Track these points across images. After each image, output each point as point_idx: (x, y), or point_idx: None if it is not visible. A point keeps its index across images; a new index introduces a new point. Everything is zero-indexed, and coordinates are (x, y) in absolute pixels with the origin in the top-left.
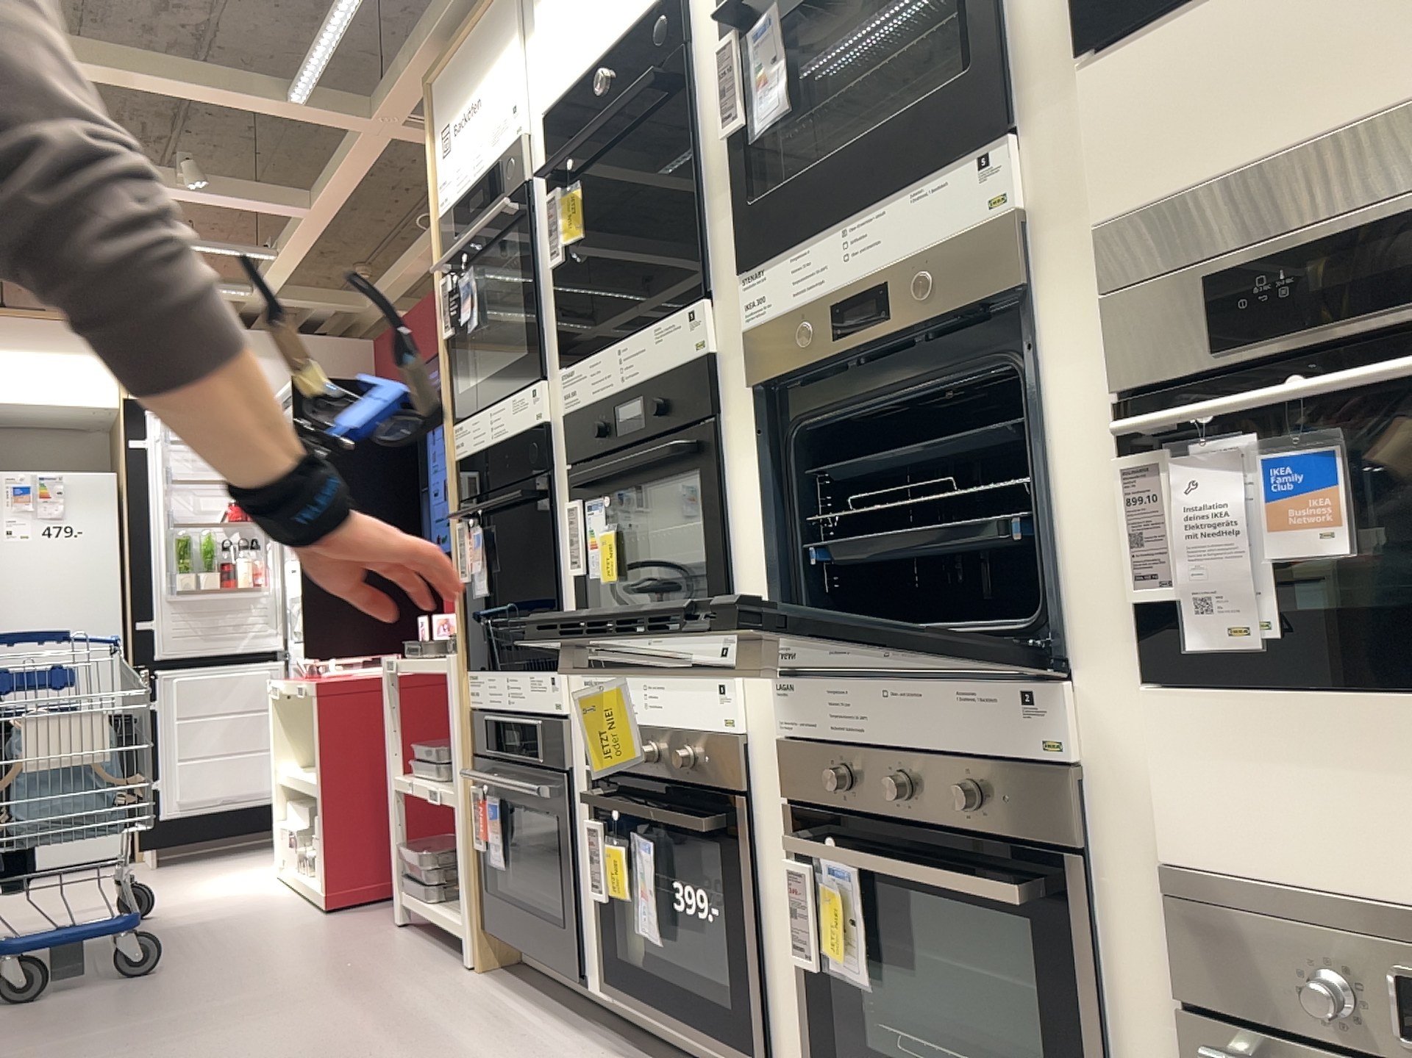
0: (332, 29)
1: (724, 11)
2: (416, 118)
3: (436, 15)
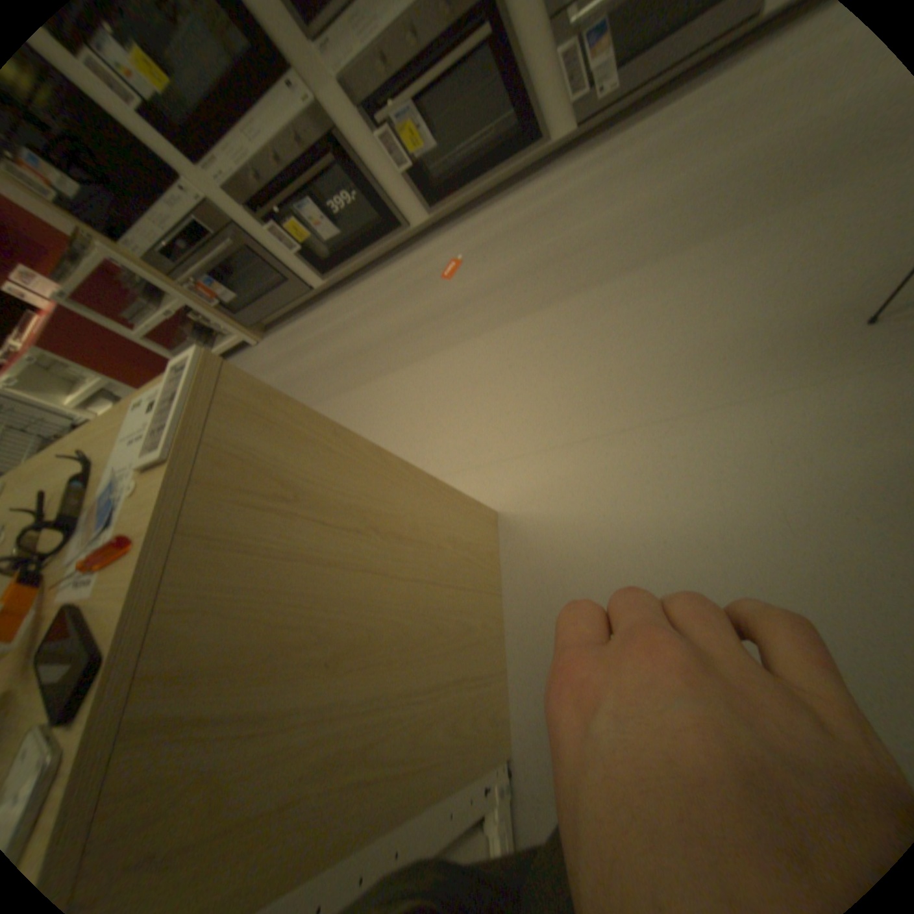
0: None
1: None
2: None
3: None
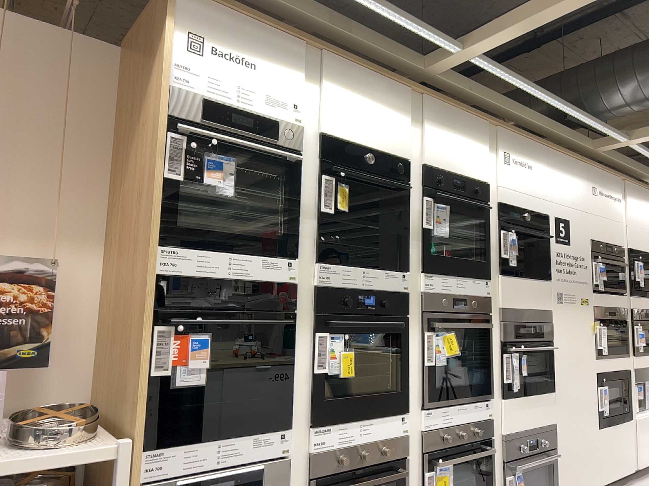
0: None
1: (425, 191)
2: None
3: None
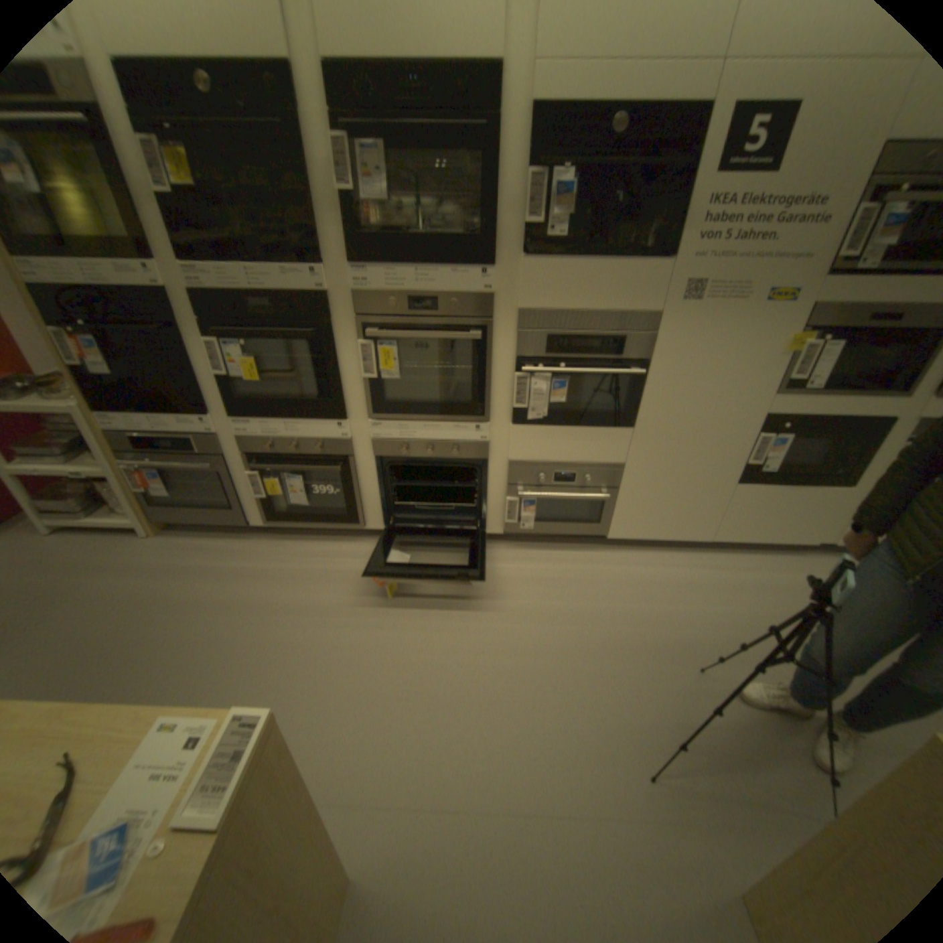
0: None
1: (338, 117)
2: None
3: None
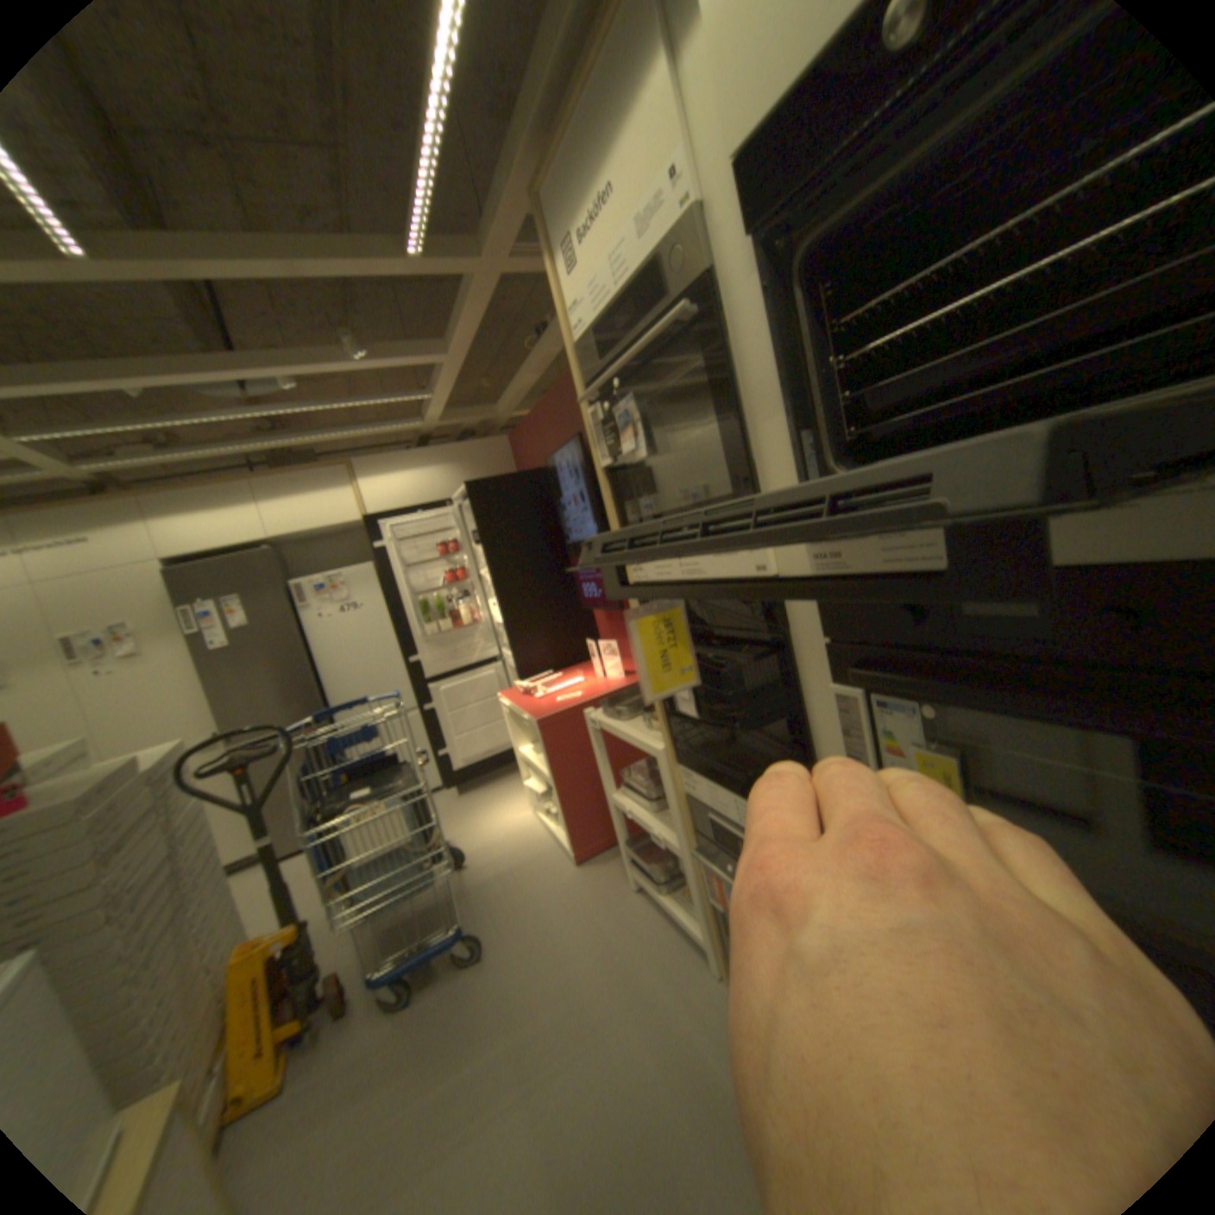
0: (425, 139)
1: None
2: (520, 241)
3: (530, 90)
